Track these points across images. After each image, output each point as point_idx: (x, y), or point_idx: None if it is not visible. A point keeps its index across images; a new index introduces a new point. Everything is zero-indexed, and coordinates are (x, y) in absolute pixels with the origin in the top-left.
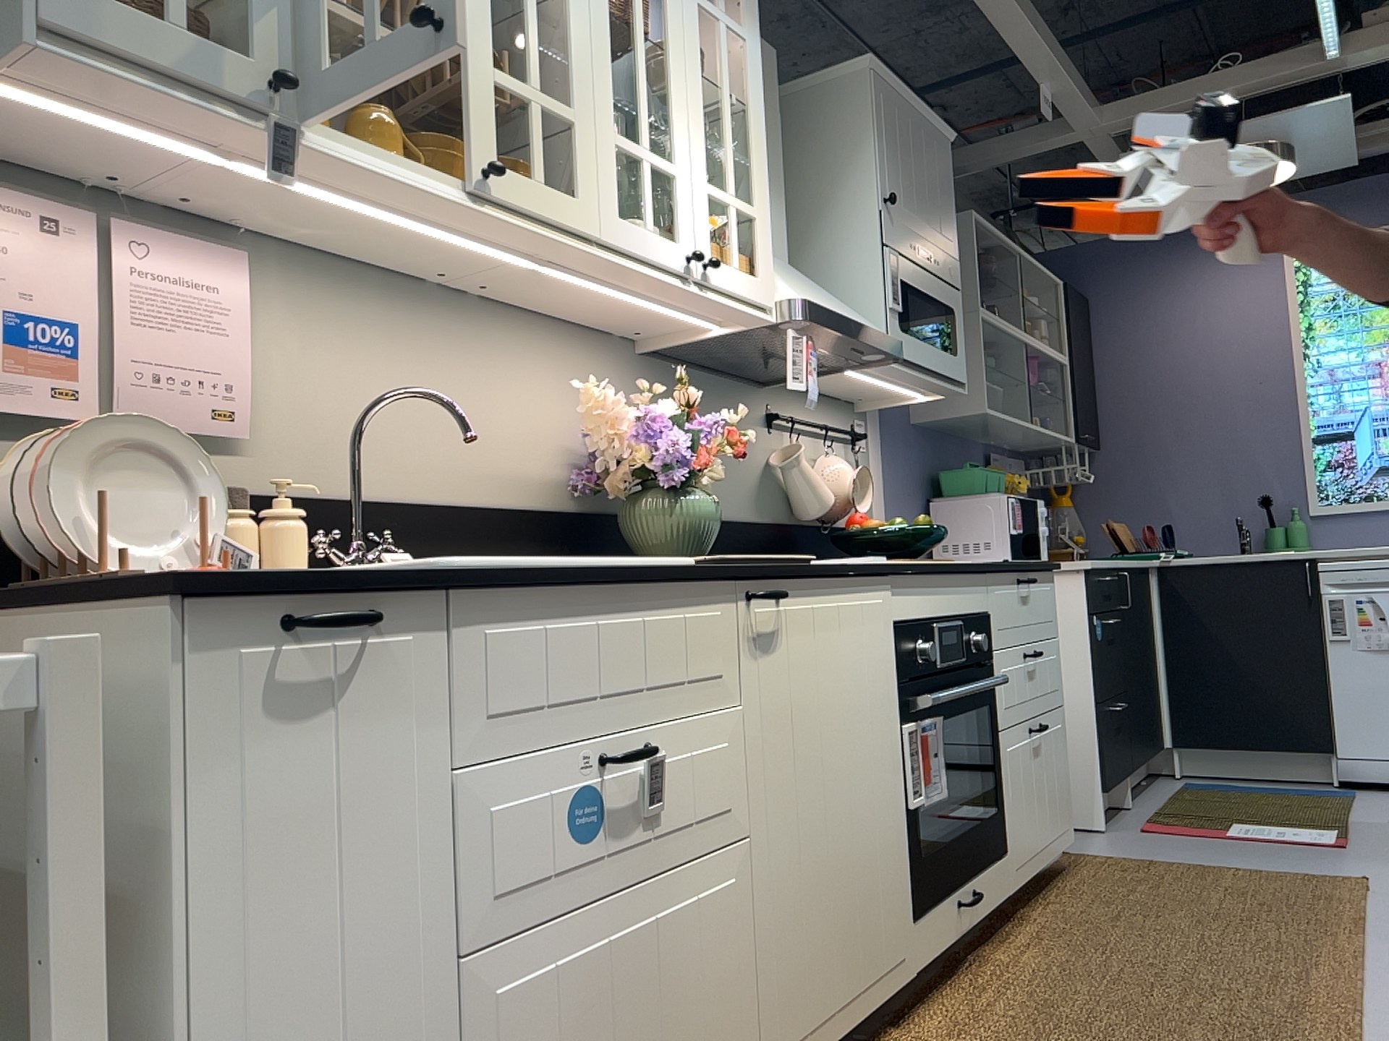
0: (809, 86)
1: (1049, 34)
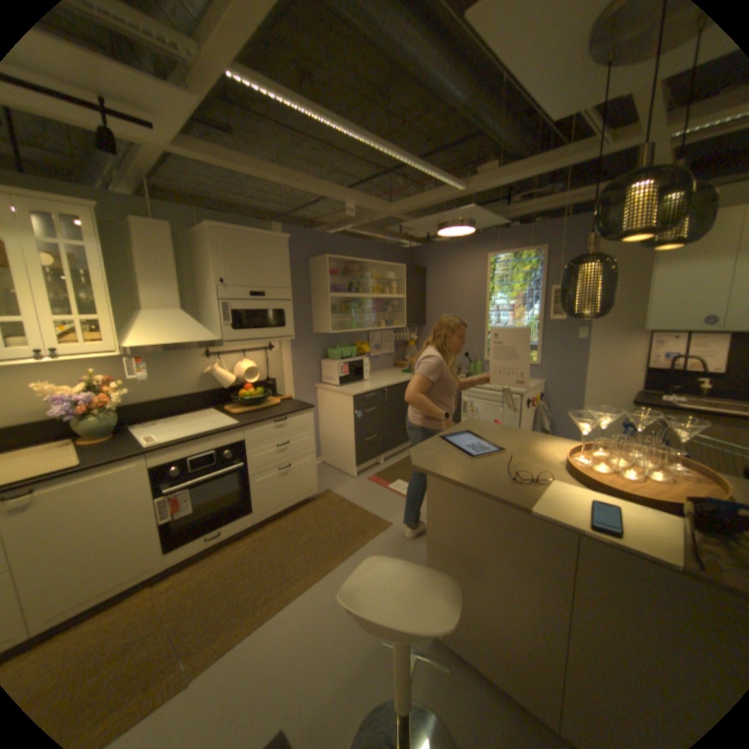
0: (197, 229)
1: (333, 185)
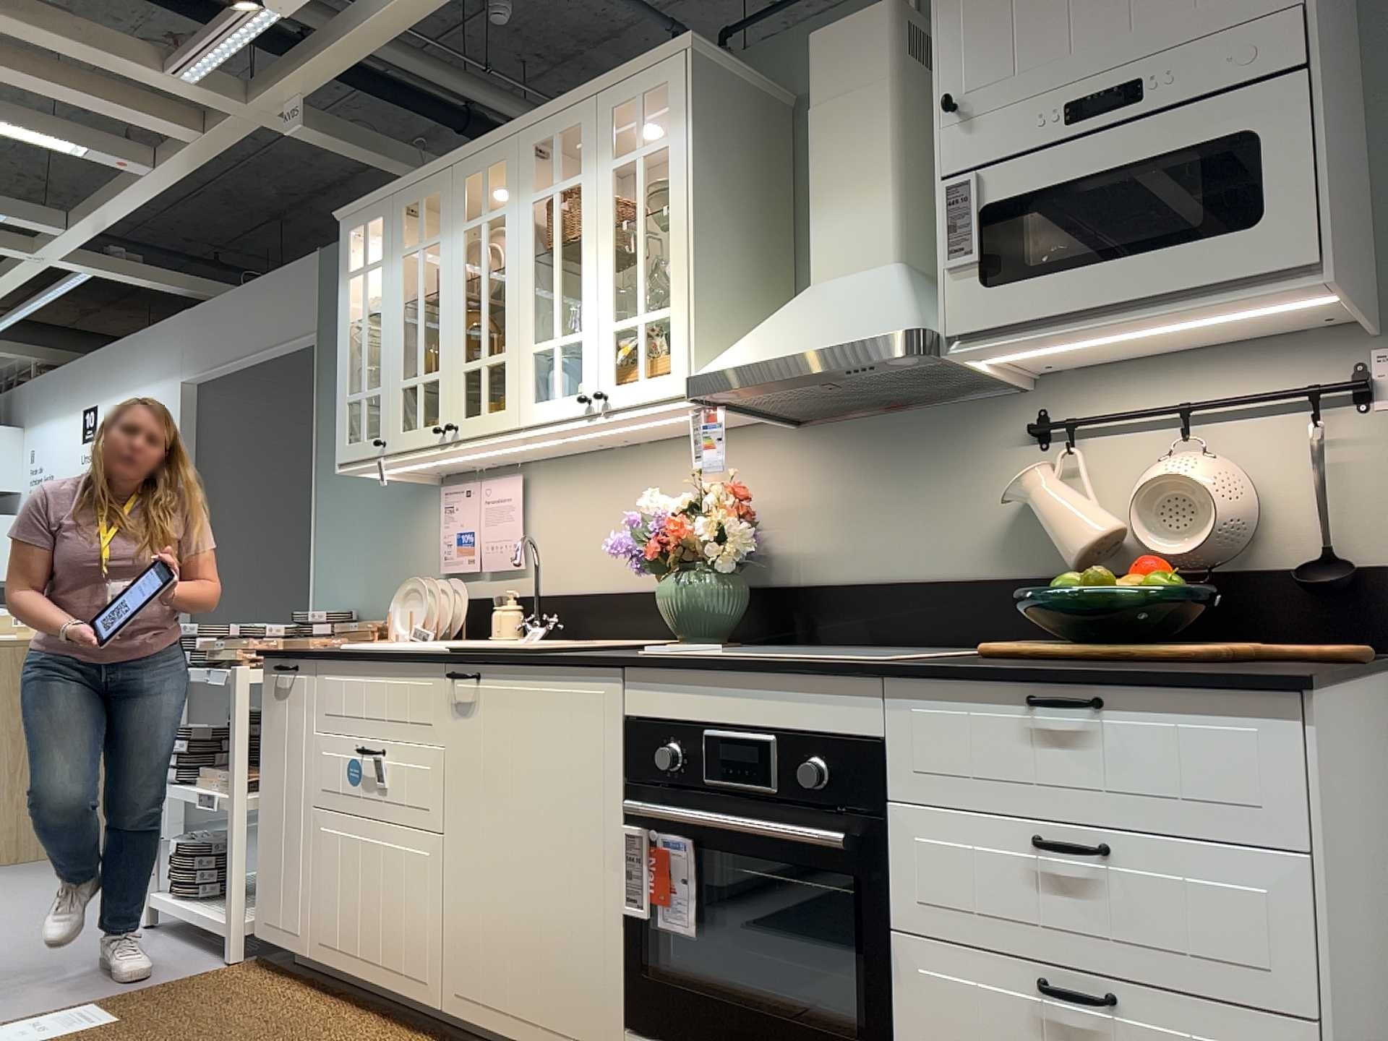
0: None
1: None
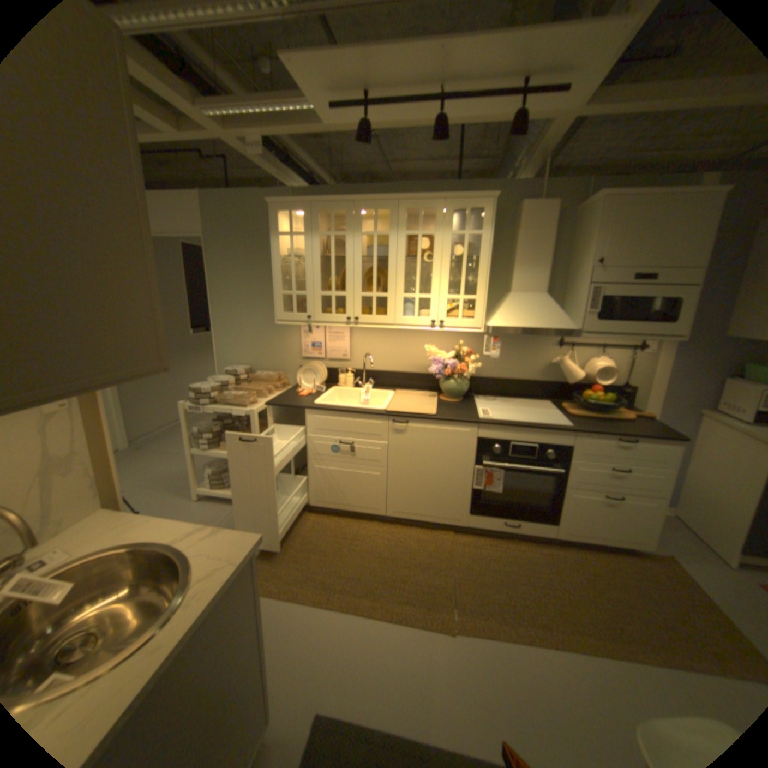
0: (589, 201)
1: None
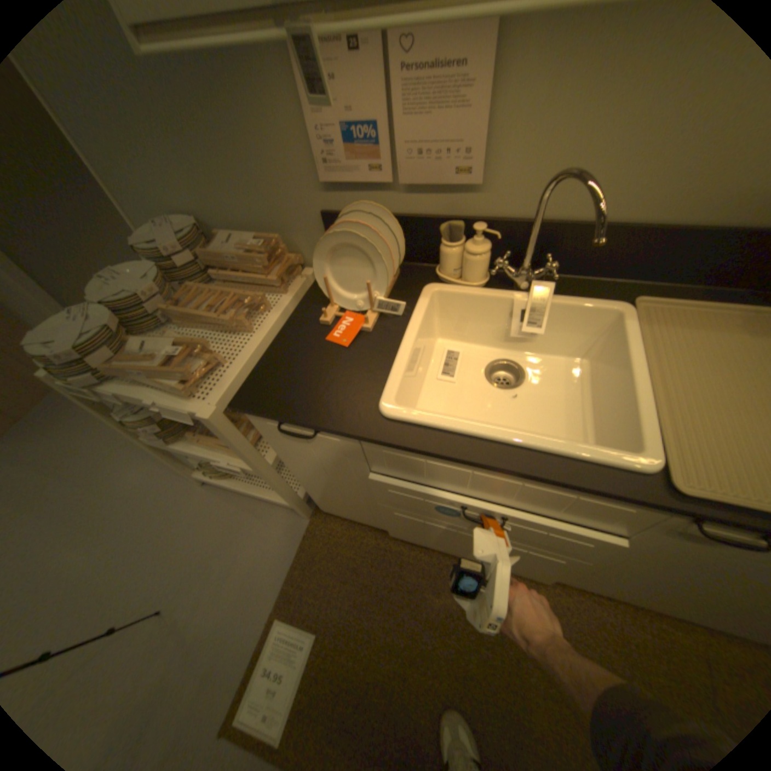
0: None
1: None
